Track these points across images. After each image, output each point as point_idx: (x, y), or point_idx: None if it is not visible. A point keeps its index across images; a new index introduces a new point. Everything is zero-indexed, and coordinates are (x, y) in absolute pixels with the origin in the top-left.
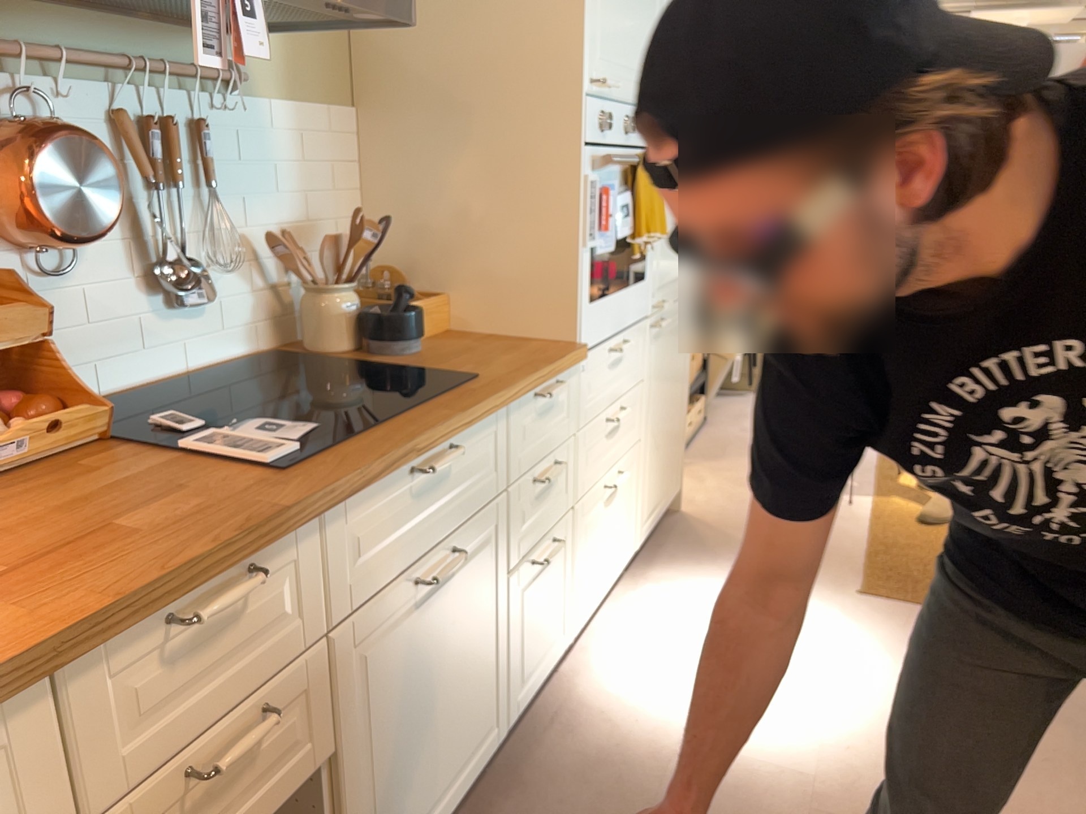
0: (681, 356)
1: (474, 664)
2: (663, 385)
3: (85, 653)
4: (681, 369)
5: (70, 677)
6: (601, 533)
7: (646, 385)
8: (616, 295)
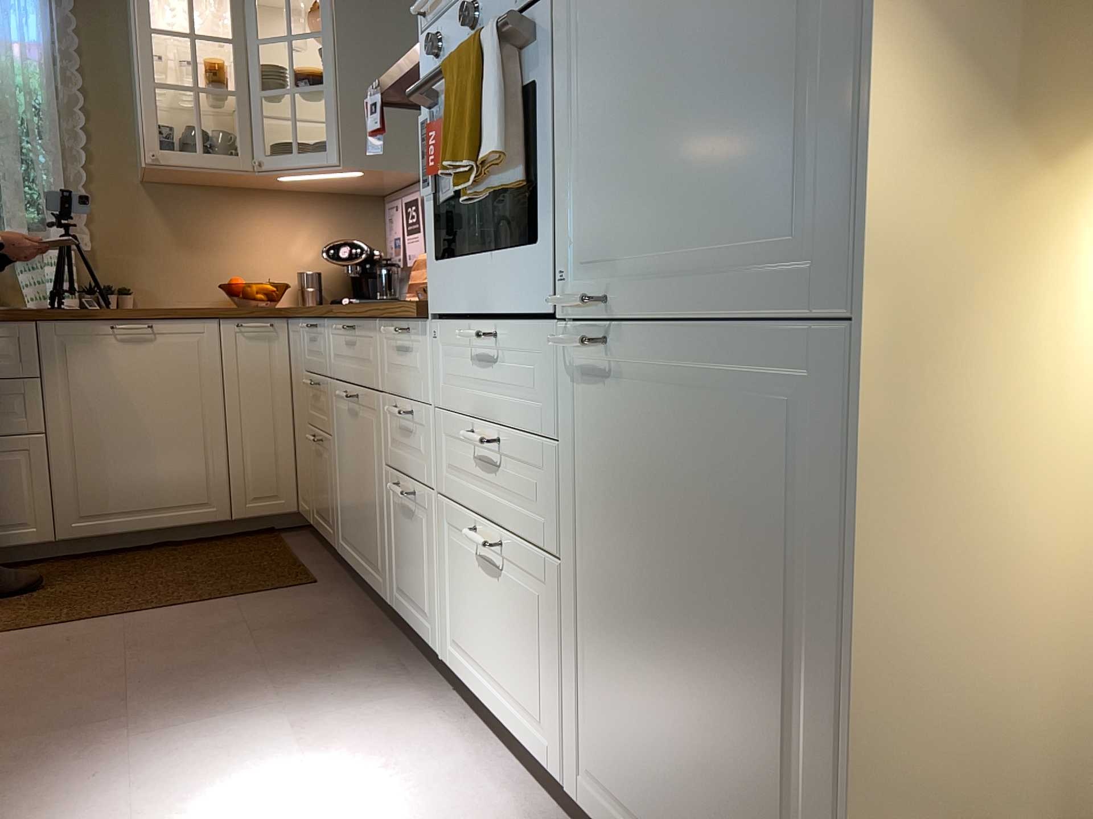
0: (765, 525)
1: (370, 499)
2: (643, 522)
3: (297, 315)
4: (765, 569)
5: (302, 323)
6: (478, 599)
7: (569, 461)
8: (475, 259)
